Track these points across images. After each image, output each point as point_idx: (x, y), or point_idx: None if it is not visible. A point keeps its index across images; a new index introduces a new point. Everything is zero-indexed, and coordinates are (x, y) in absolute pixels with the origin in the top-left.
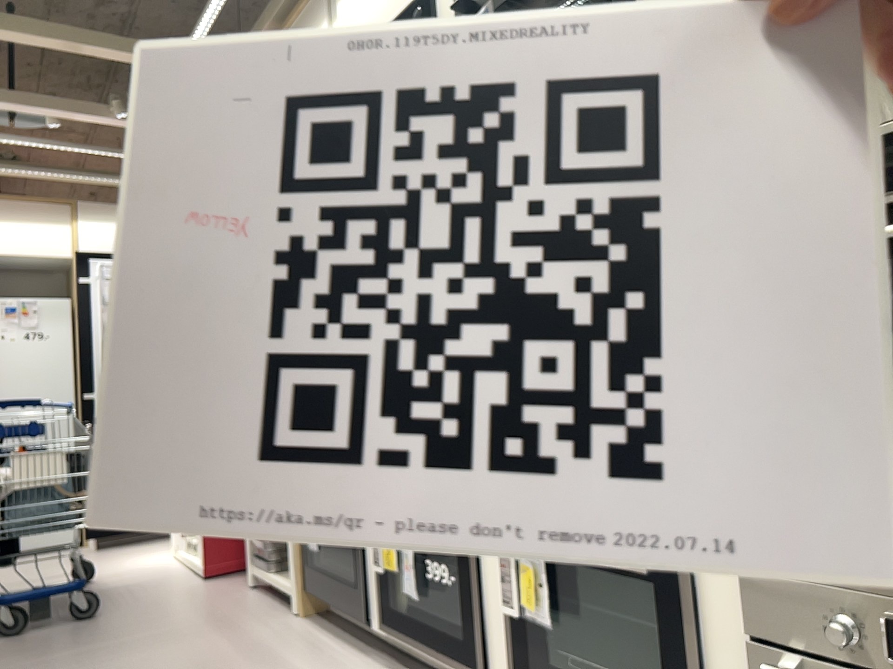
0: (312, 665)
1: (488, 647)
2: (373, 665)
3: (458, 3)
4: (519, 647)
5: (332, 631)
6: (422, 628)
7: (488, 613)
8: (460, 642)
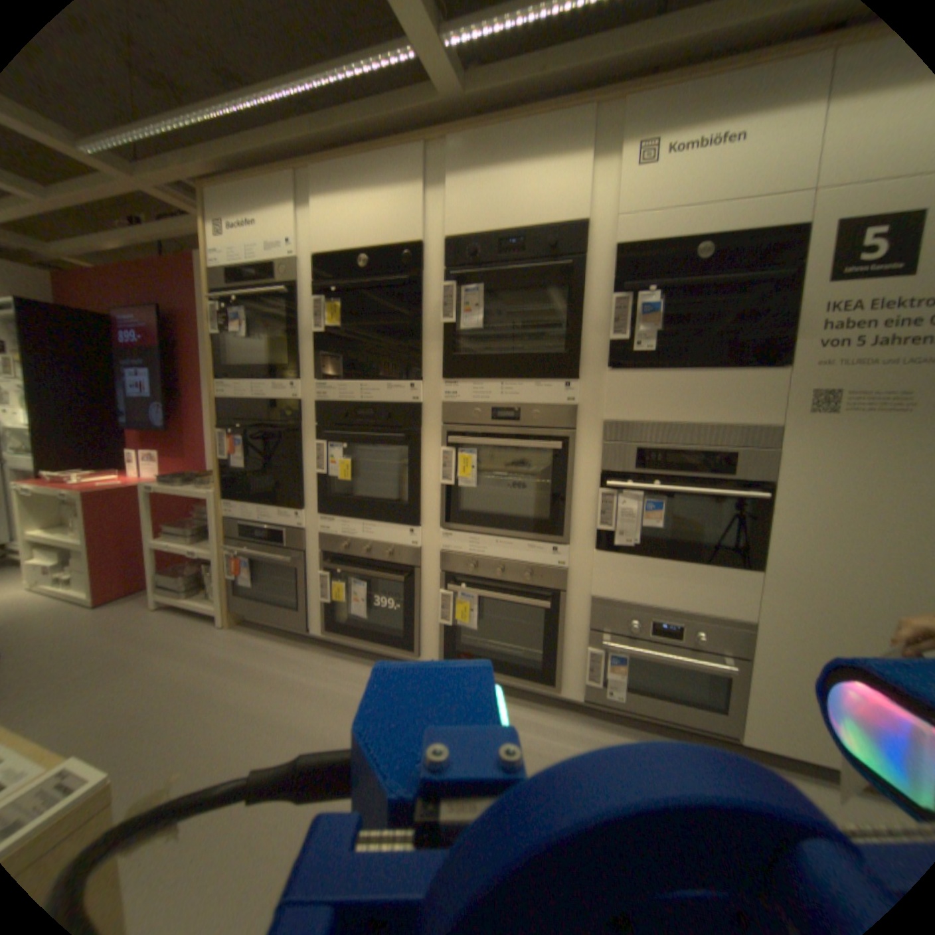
0: (270, 664)
1: (418, 637)
2: (314, 654)
3: (451, 269)
4: (447, 637)
5: (262, 636)
6: (364, 631)
7: (422, 621)
8: (390, 635)
